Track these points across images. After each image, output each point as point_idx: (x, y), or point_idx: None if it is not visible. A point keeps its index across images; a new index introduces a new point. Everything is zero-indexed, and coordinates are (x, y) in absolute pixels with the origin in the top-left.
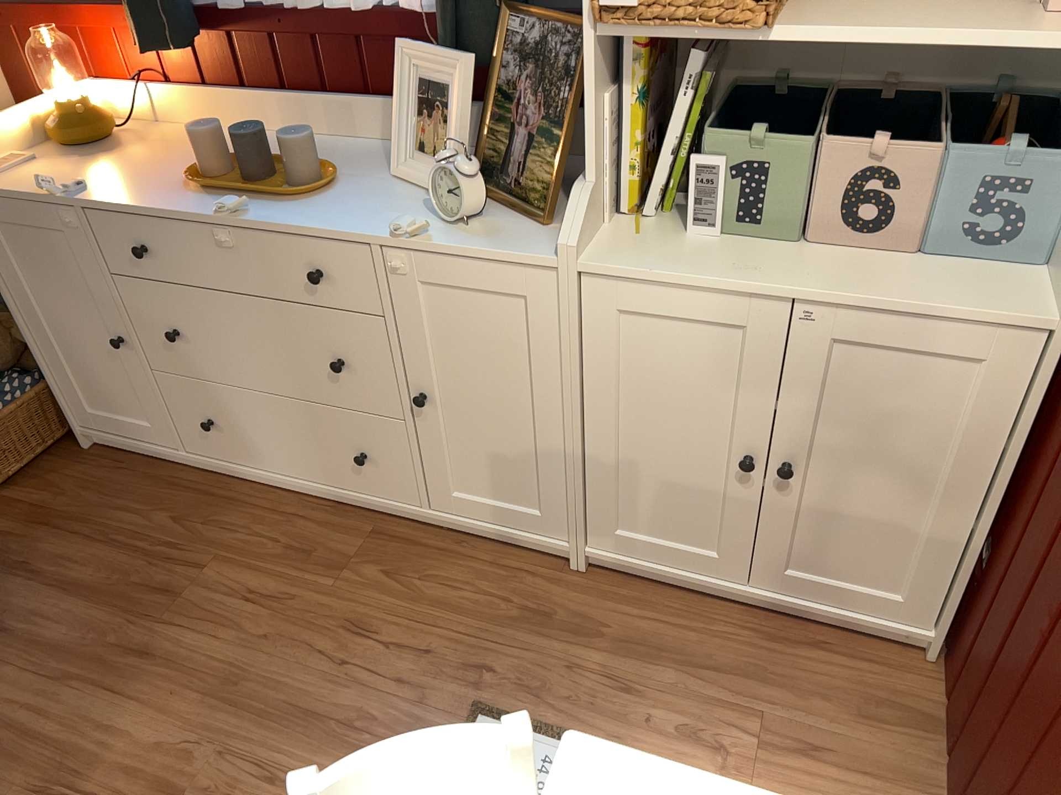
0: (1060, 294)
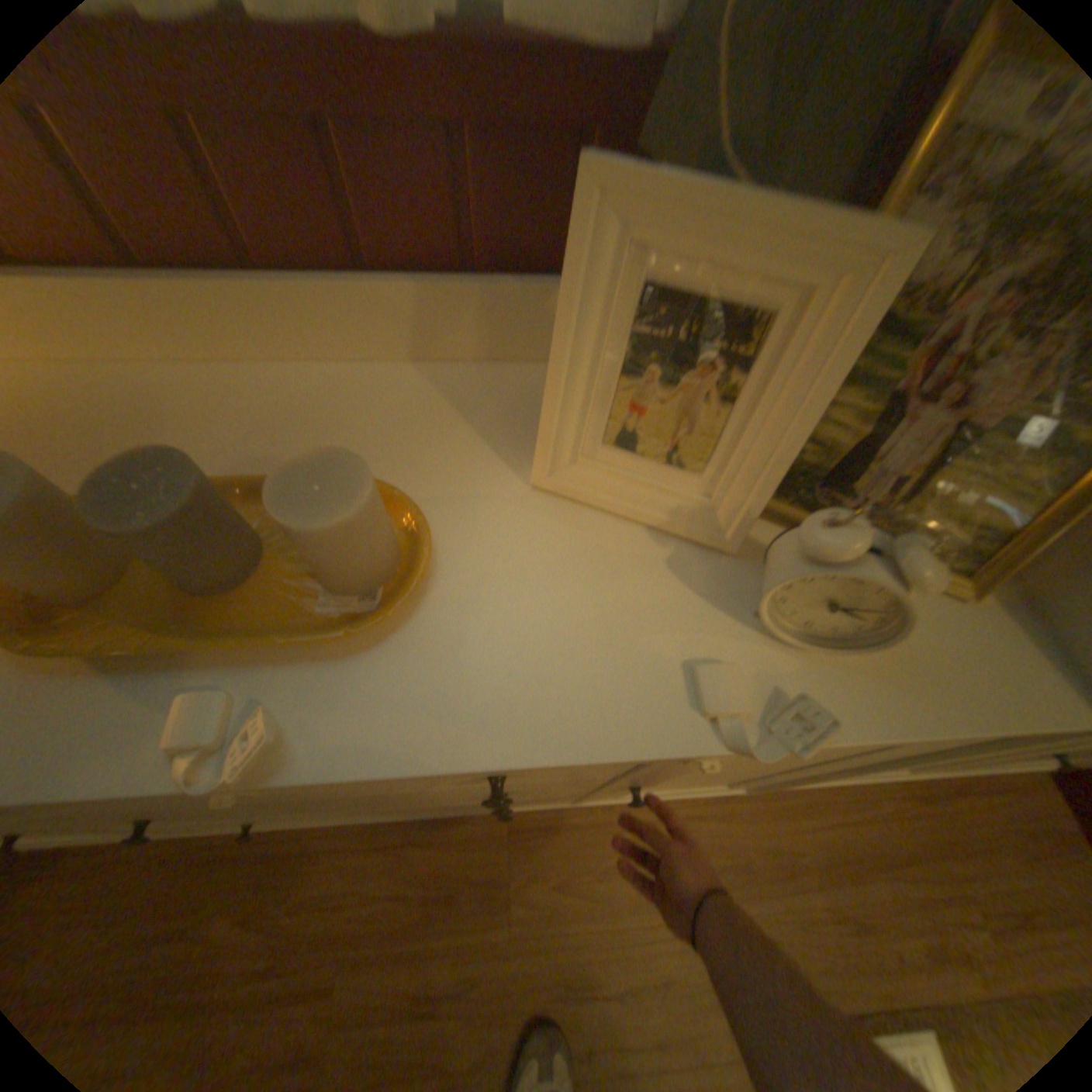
0: None
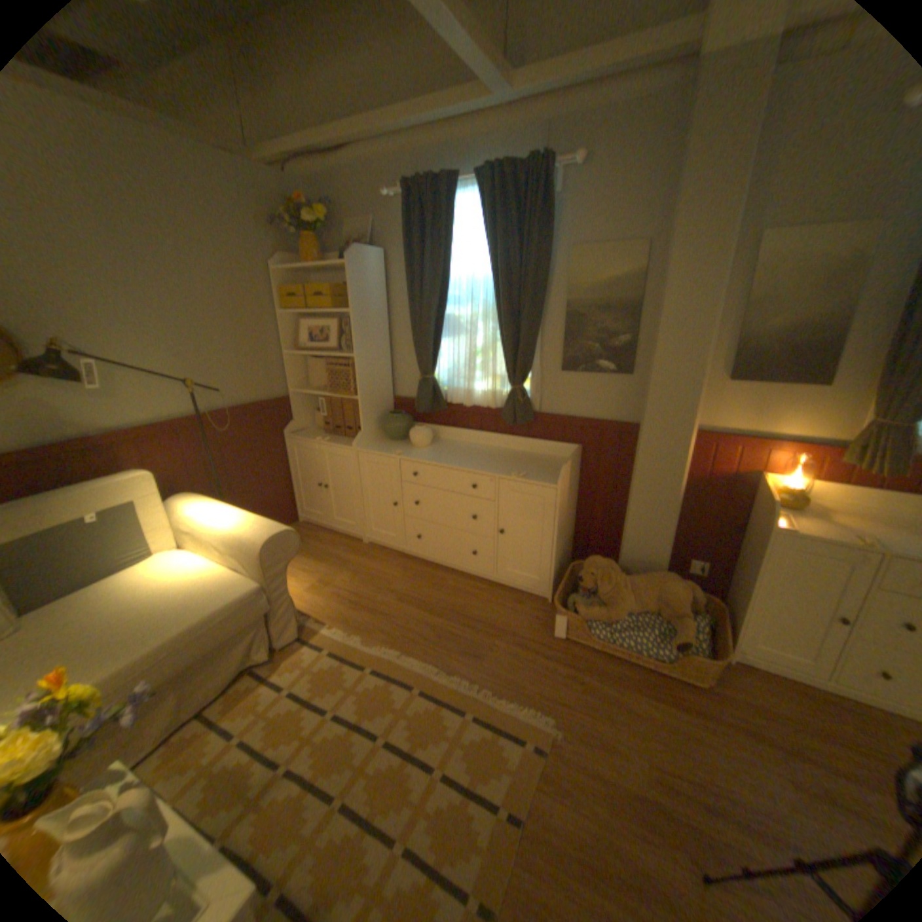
0: None
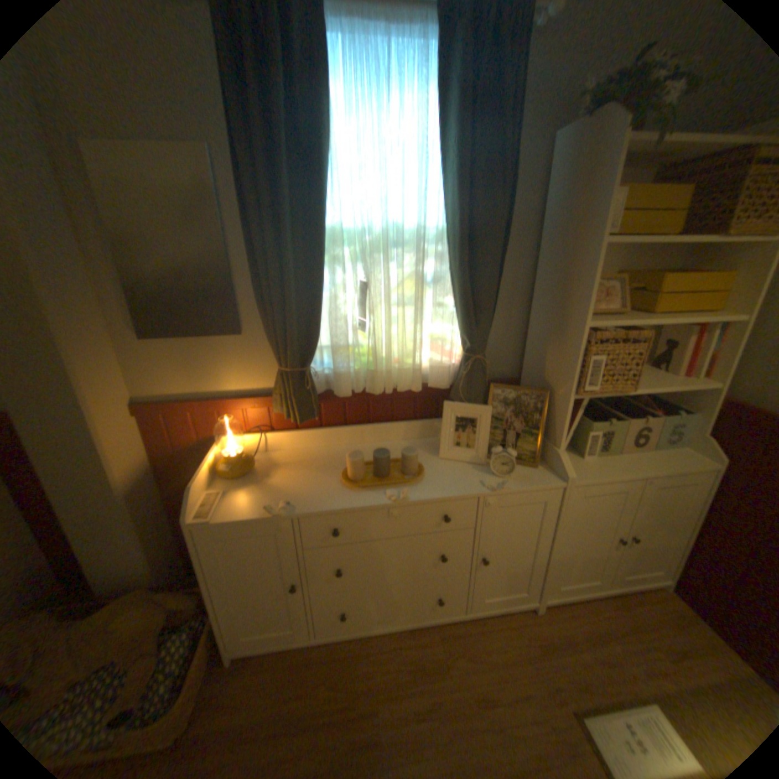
0: (709, 459)
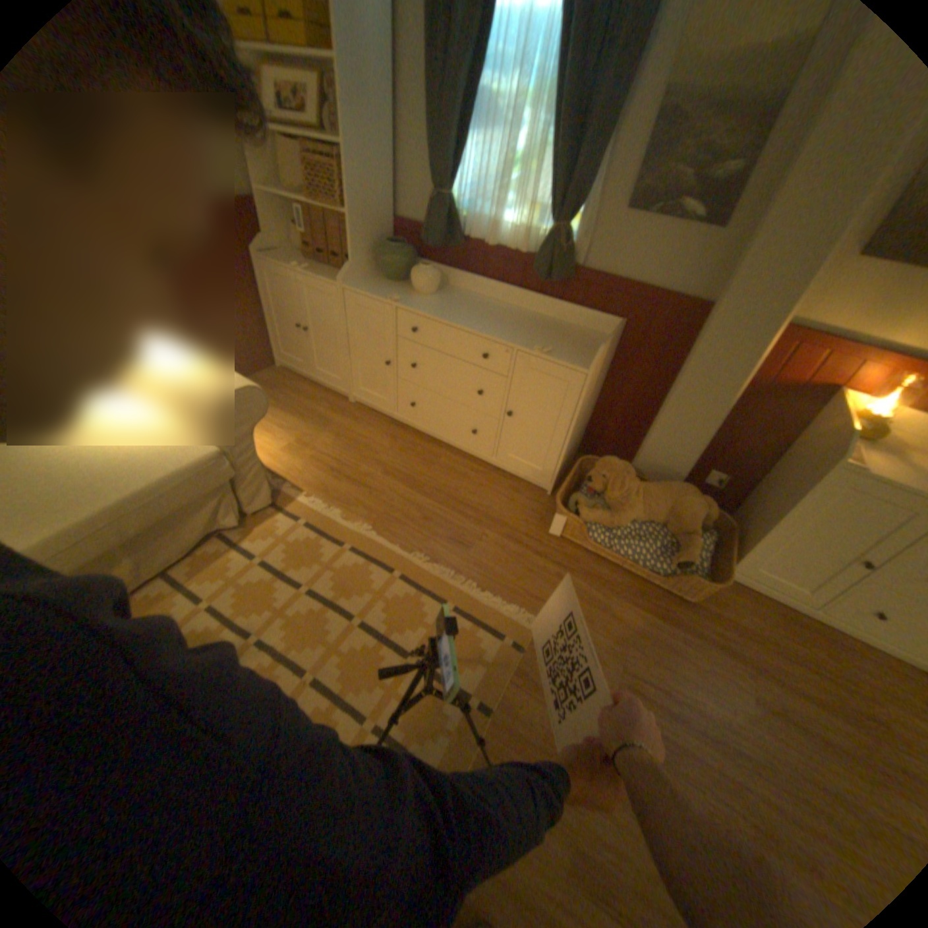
0: None
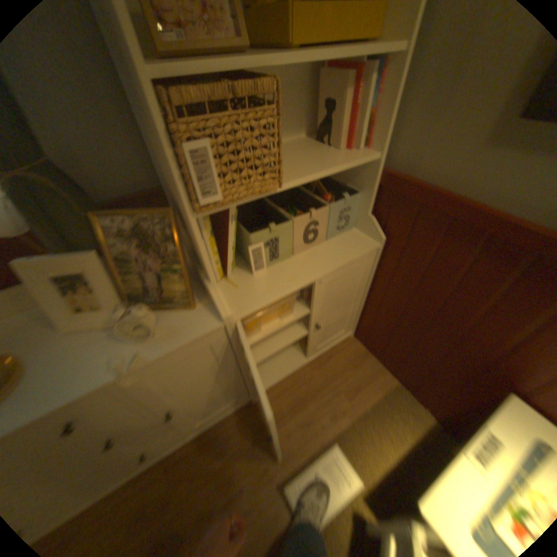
0: (371, 237)
